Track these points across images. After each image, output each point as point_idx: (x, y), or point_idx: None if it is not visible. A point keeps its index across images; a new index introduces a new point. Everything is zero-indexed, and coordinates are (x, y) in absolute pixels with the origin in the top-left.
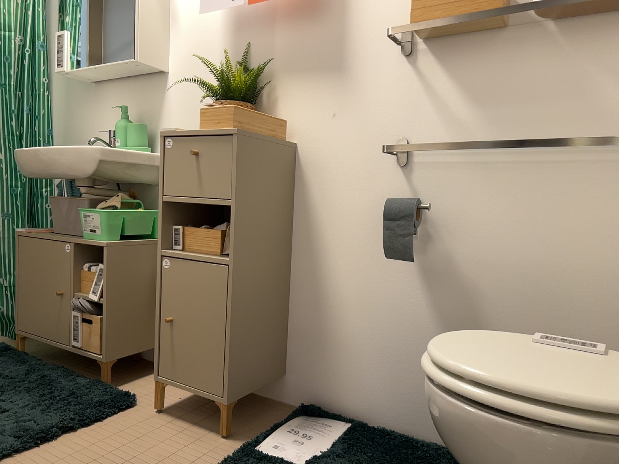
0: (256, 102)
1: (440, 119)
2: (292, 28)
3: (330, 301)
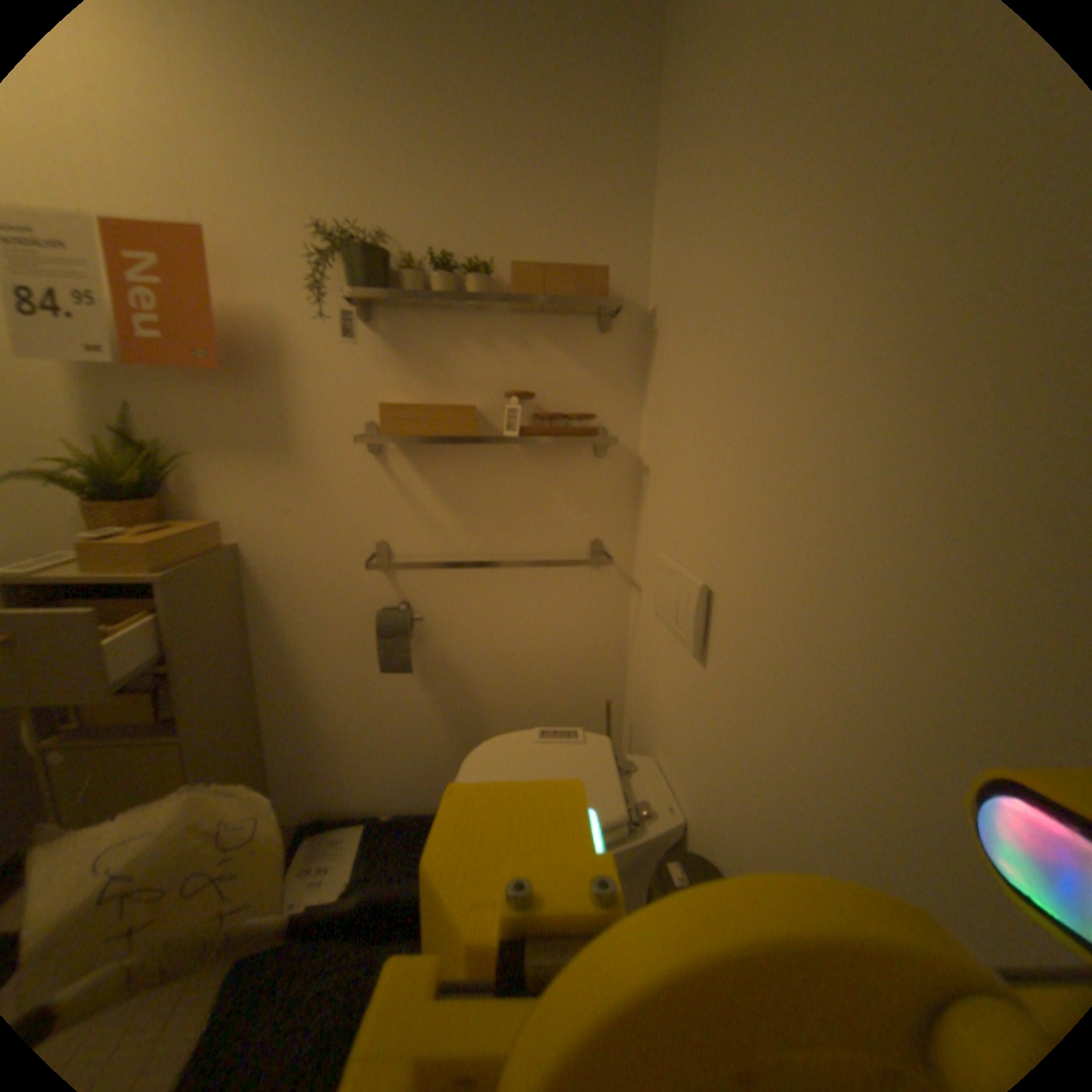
0: (155, 487)
1: (424, 521)
2: (201, 386)
3: (317, 715)
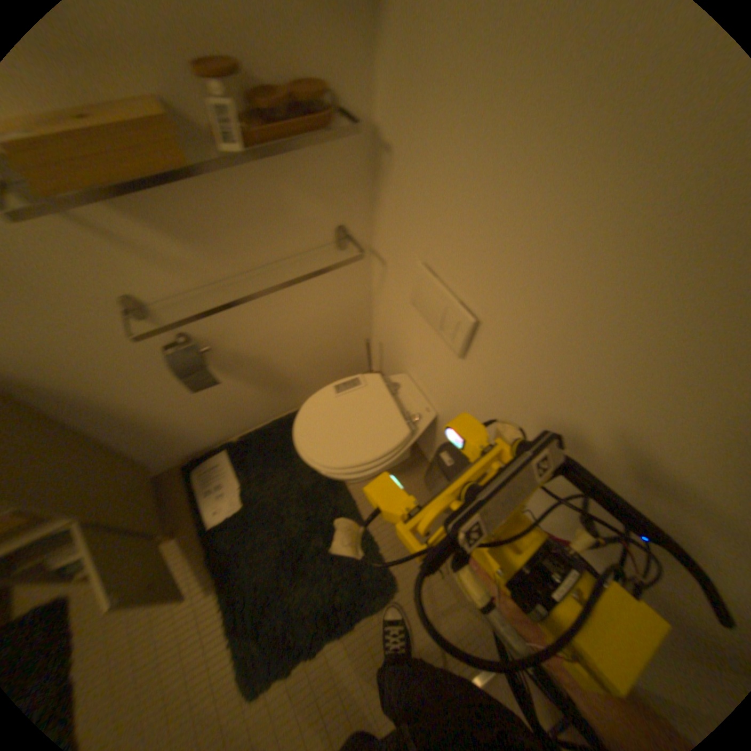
0: None
1: (154, 265)
2: None
3: (146, 425)
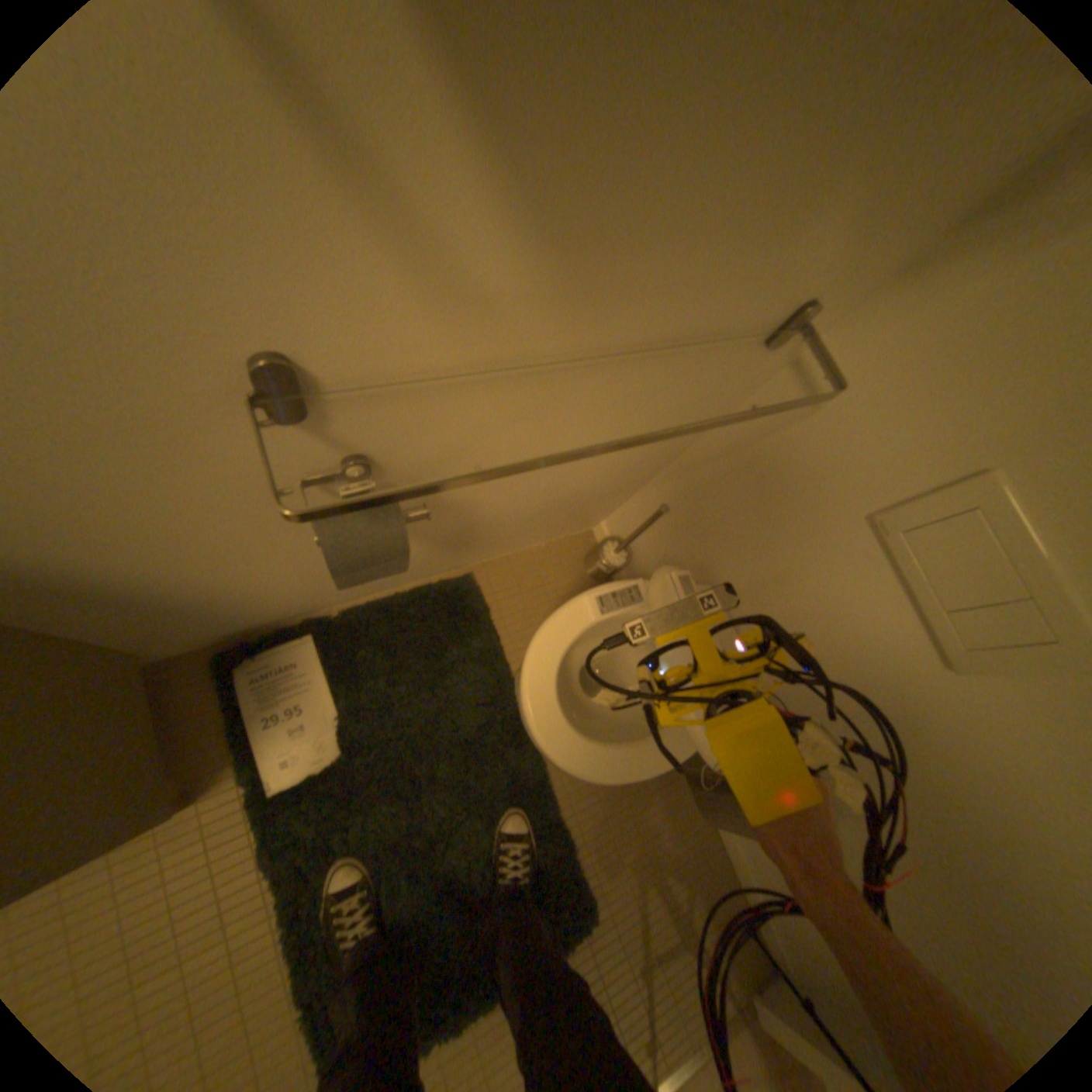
0: None
1: (427, 282)
2: None
3: (182, 599)
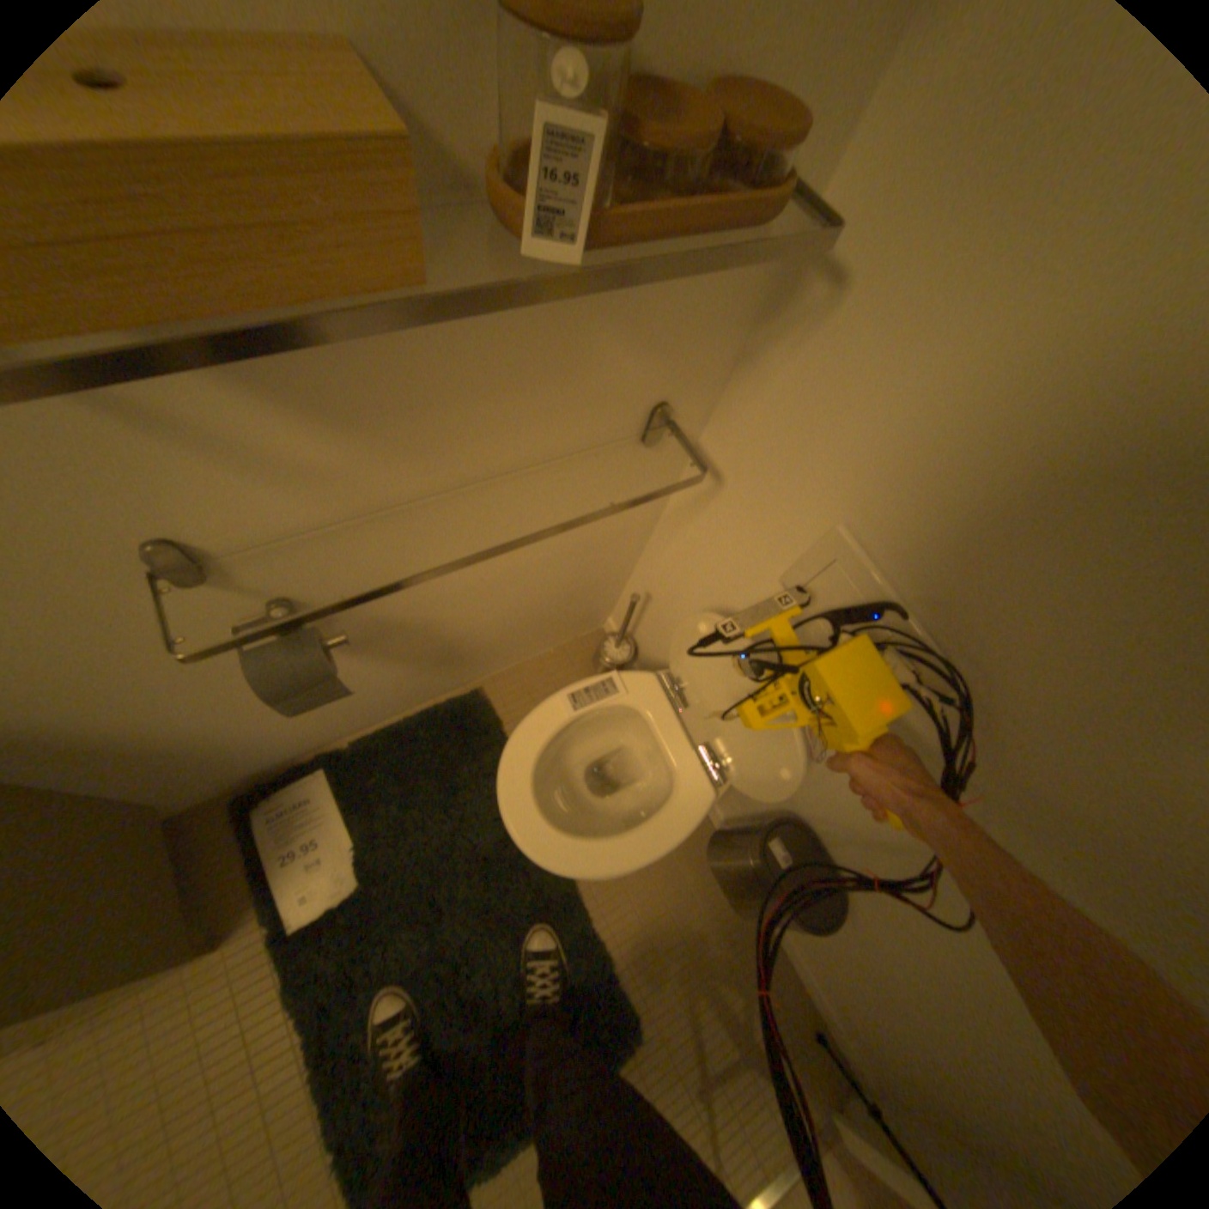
0: None
1: (256, 472)
2: None
3: (175, 747)
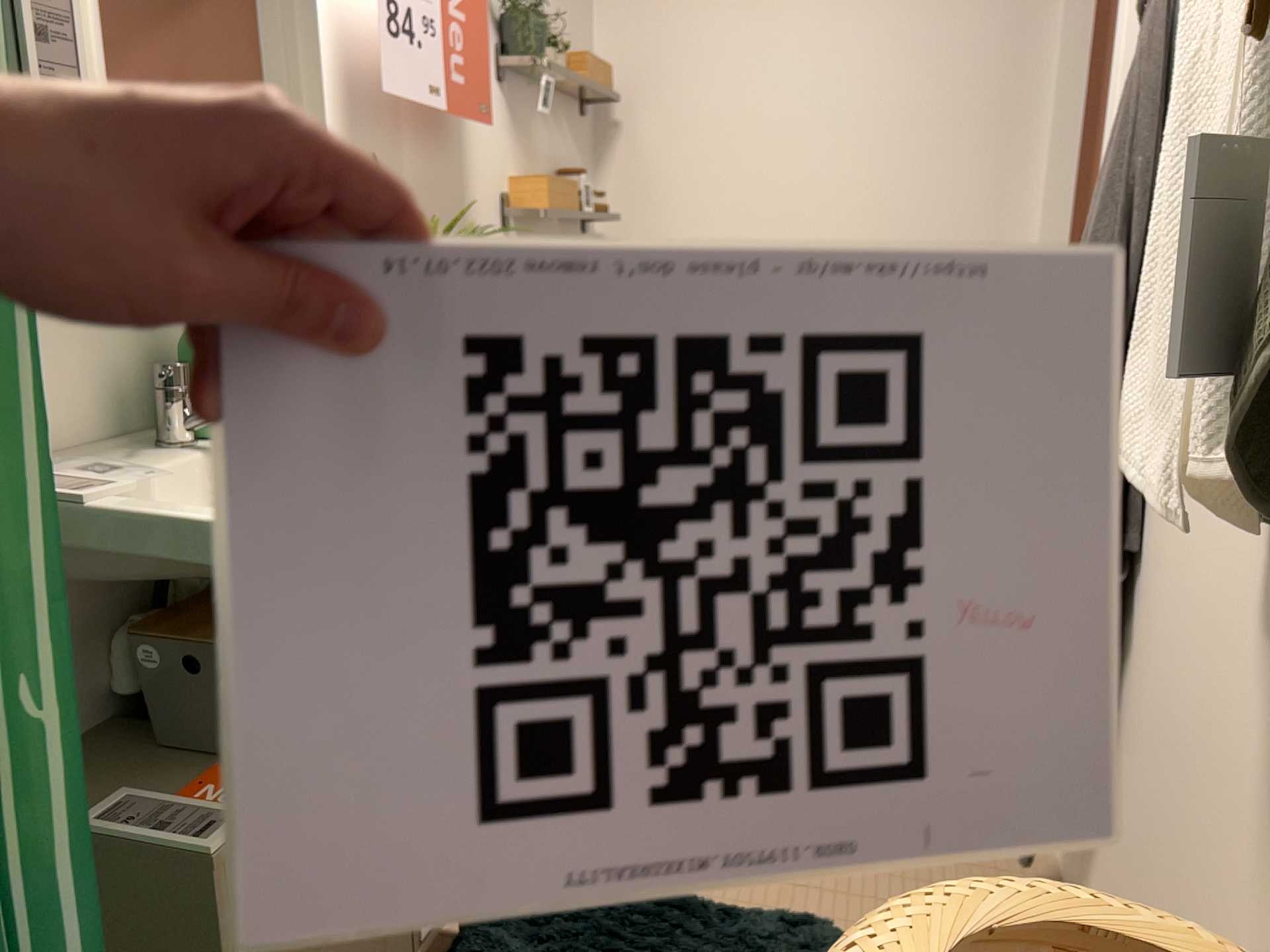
0: None
1: None
2: (423, 147)
3: None
